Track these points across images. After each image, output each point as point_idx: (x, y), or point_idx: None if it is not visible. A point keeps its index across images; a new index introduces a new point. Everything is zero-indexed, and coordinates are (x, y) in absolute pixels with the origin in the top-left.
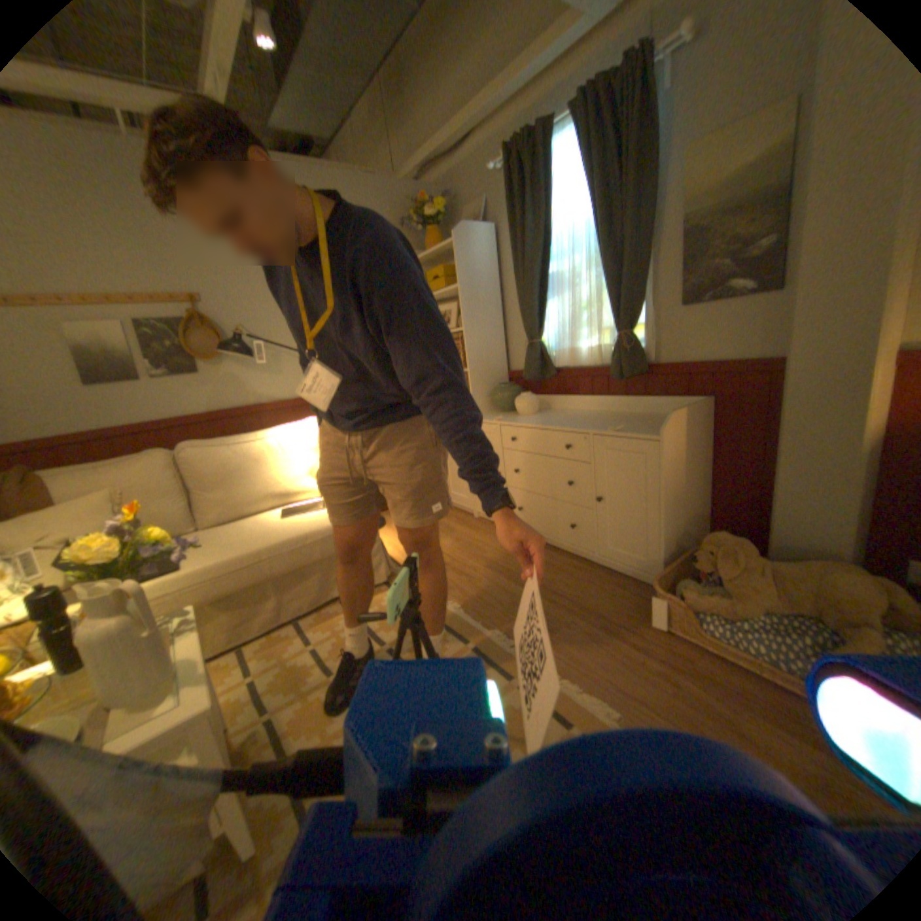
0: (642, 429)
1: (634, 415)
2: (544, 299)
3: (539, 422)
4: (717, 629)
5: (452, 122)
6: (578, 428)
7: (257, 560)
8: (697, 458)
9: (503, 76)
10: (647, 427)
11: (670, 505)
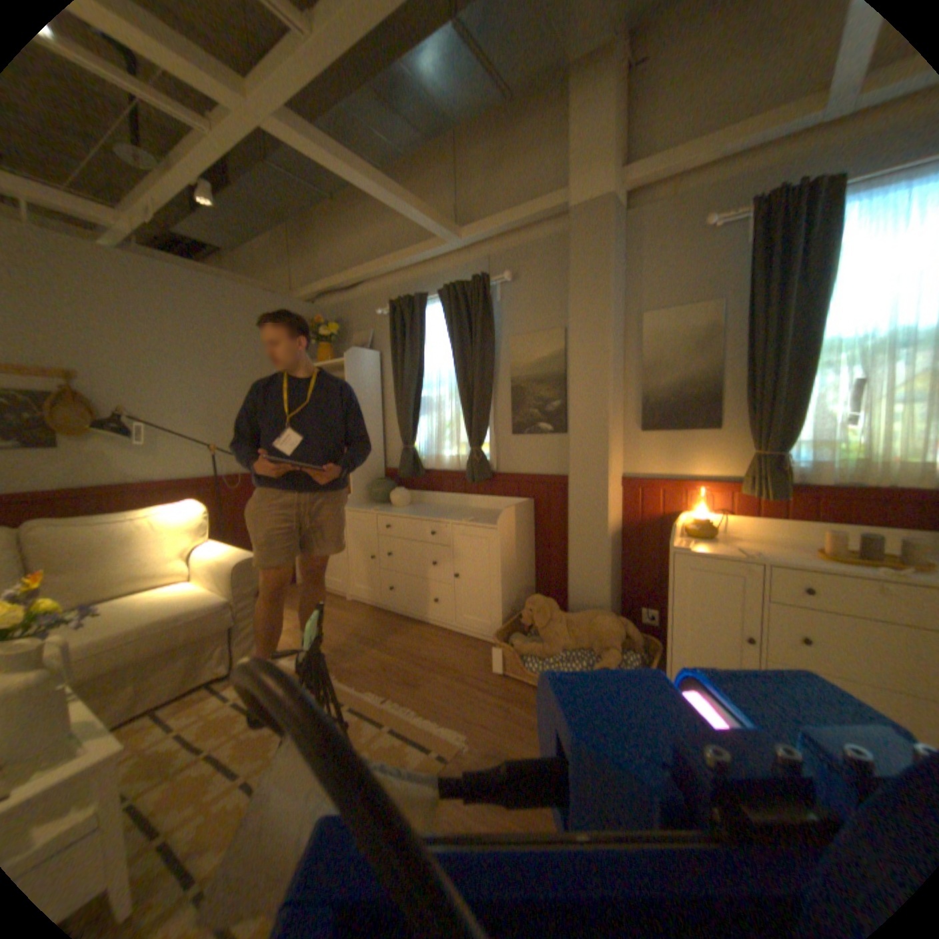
0: (485, 520)
1: (482, 510)
2: (417, 416)
3: (410, 513)
4: (533, 666)
5: (349, 272)
6: (441, 519)
7: (122, 644)
8: (523, 543)
9: (391, 257)
10: (489, 519)
11: (505, 577)
